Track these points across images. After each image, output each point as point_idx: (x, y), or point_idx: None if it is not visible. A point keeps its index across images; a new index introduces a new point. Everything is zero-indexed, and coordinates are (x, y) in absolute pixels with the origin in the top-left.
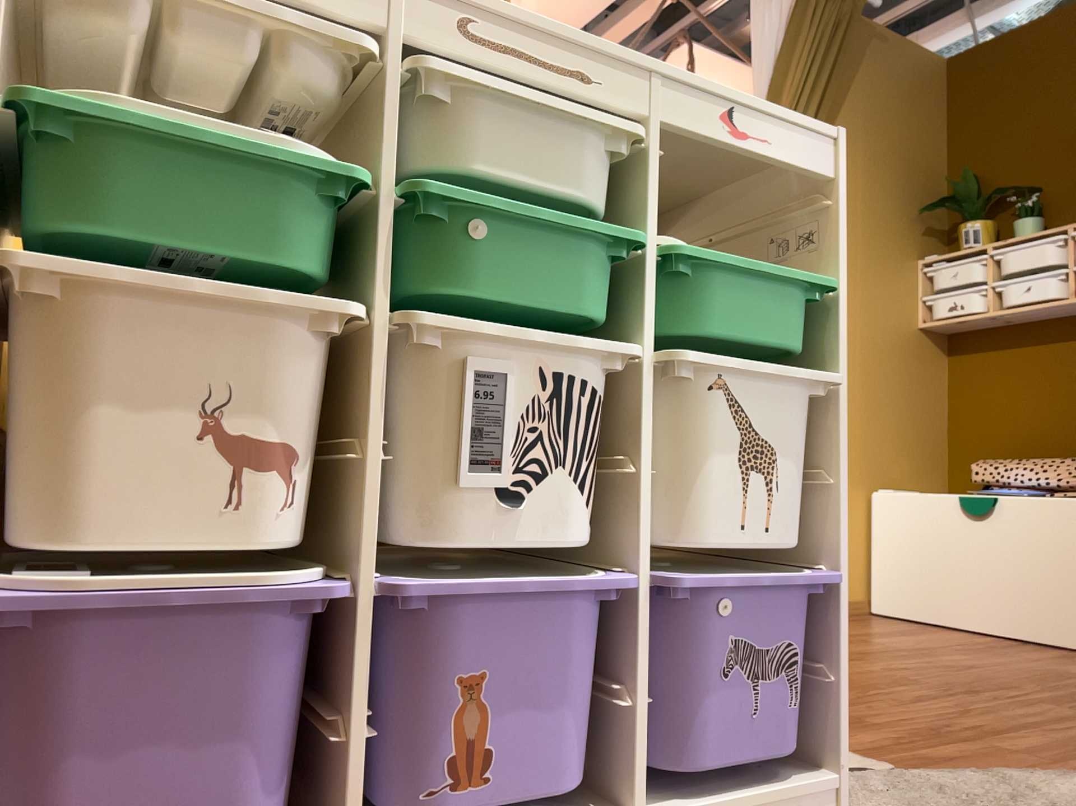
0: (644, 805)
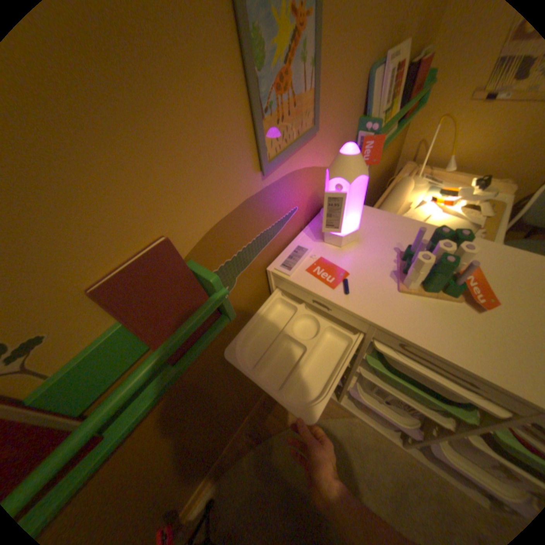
0: (411, 450)
